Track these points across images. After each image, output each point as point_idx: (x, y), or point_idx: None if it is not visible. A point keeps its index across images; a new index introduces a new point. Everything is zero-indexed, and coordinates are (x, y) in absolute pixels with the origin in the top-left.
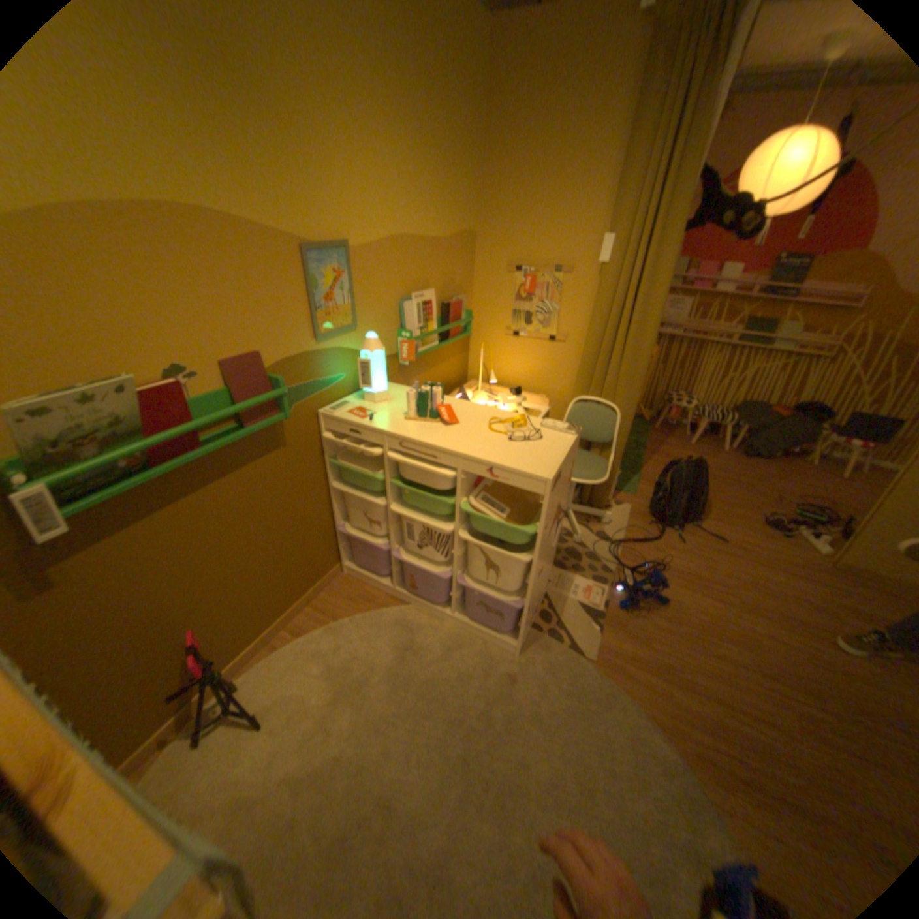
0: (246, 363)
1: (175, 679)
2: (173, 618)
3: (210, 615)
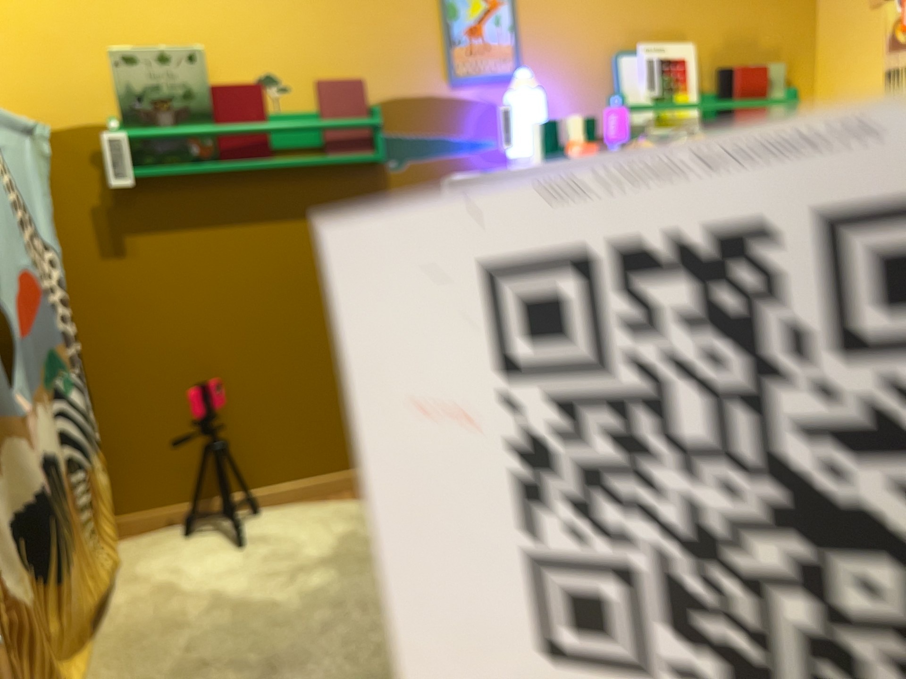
0: (343, 88)
1: (202, 451)
2: (215, 366)
3: (255, 393)
